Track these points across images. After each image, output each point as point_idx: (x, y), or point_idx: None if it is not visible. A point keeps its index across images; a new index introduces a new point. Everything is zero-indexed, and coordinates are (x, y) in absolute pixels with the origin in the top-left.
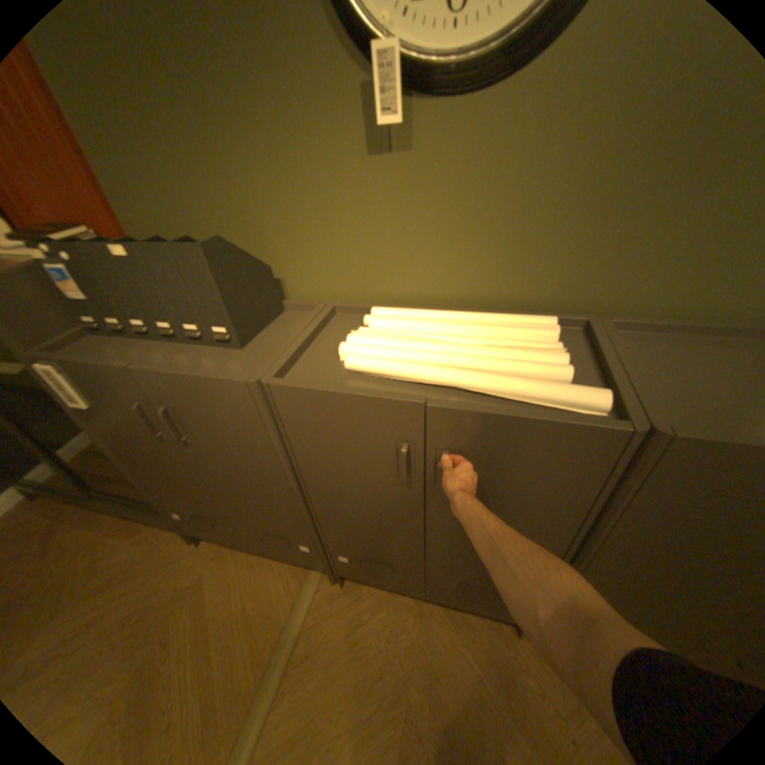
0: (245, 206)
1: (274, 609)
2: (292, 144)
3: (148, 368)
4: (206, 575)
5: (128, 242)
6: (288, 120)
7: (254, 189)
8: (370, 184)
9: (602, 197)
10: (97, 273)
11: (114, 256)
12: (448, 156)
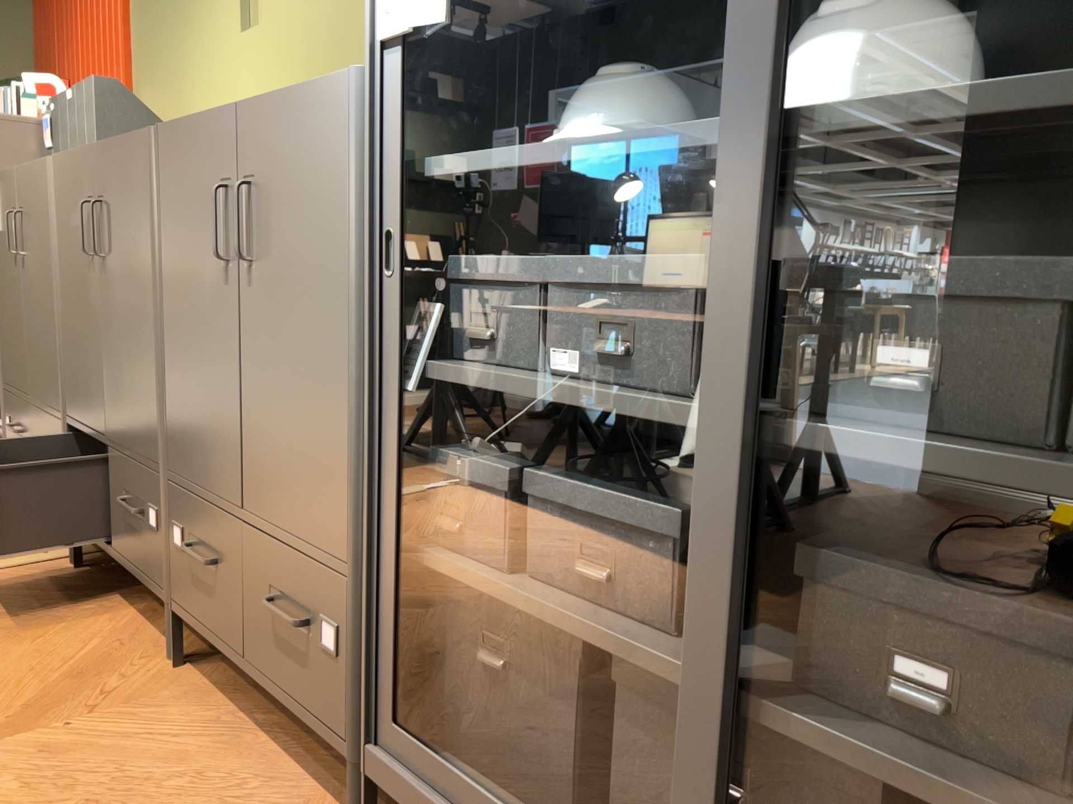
0: (188, 93)
1: None
2: (212, 36)
3: (23, 167)
4: None
5: (74, 89)
6: (211, 19)
7: (194, 77)
8: (241, 58)
9: (340, 41)
10: (60, 122)
11: (68, 103)
12: (272, 27)
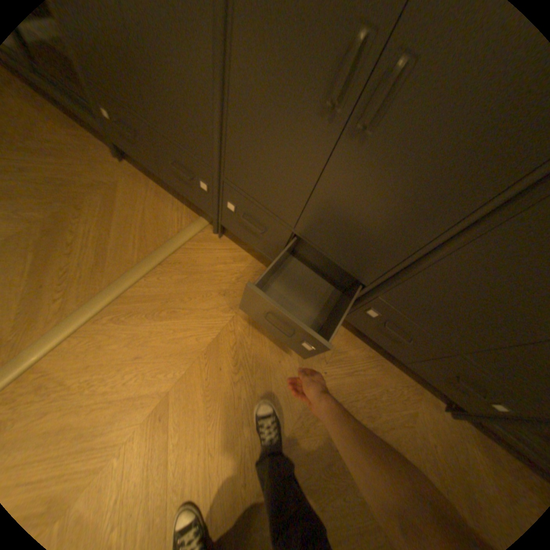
0: None
1: (165, 227)
2: None
3: None
4: (121, 183)
5: None
6: None
7: None
8: None
9: None
10: None
11: None
12: None
